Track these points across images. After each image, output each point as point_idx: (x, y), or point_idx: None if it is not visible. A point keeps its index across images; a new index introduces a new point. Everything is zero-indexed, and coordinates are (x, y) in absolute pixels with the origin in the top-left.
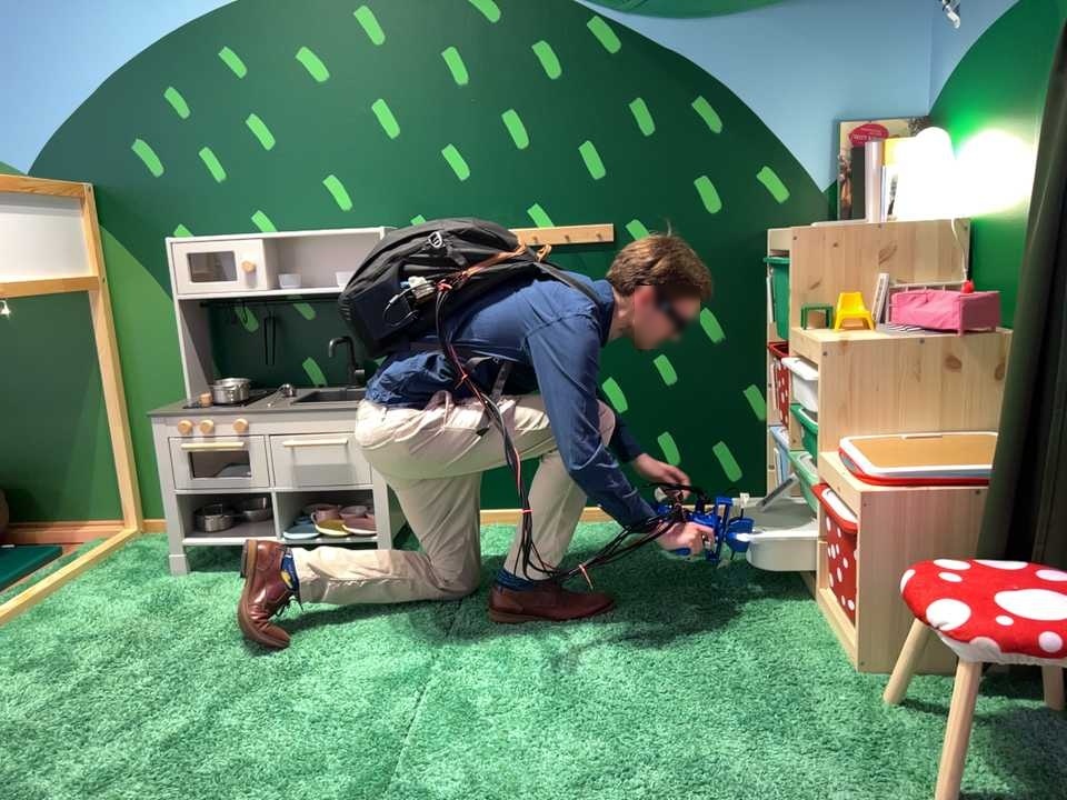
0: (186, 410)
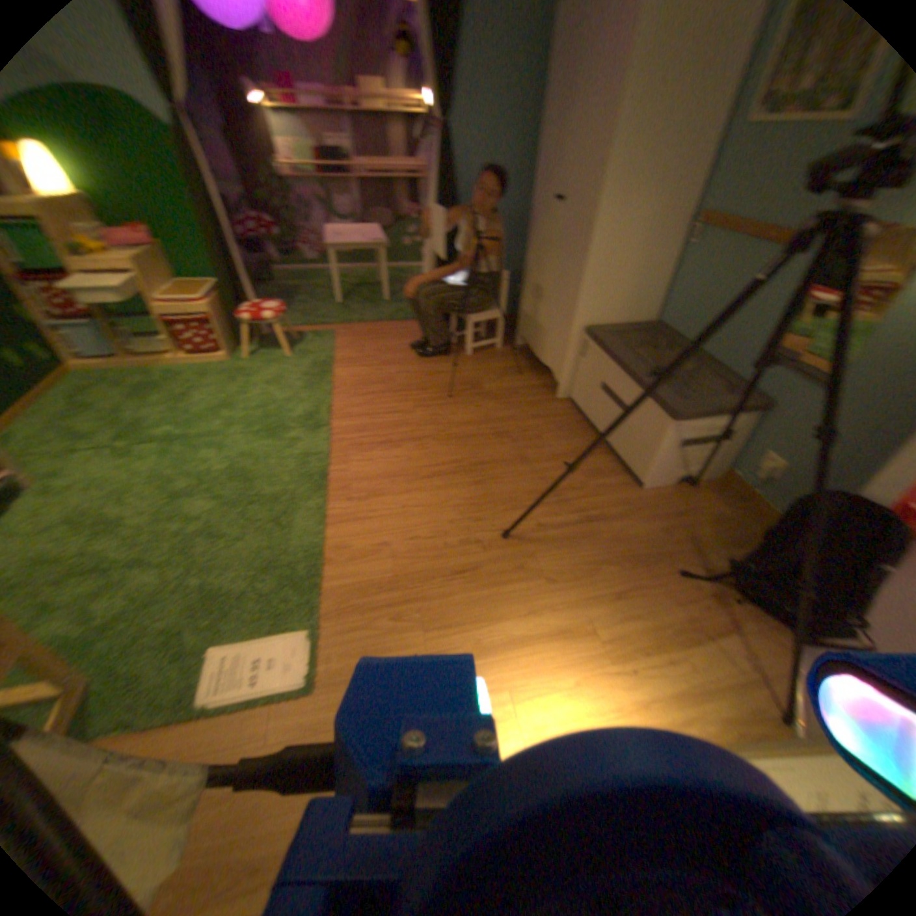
0: None
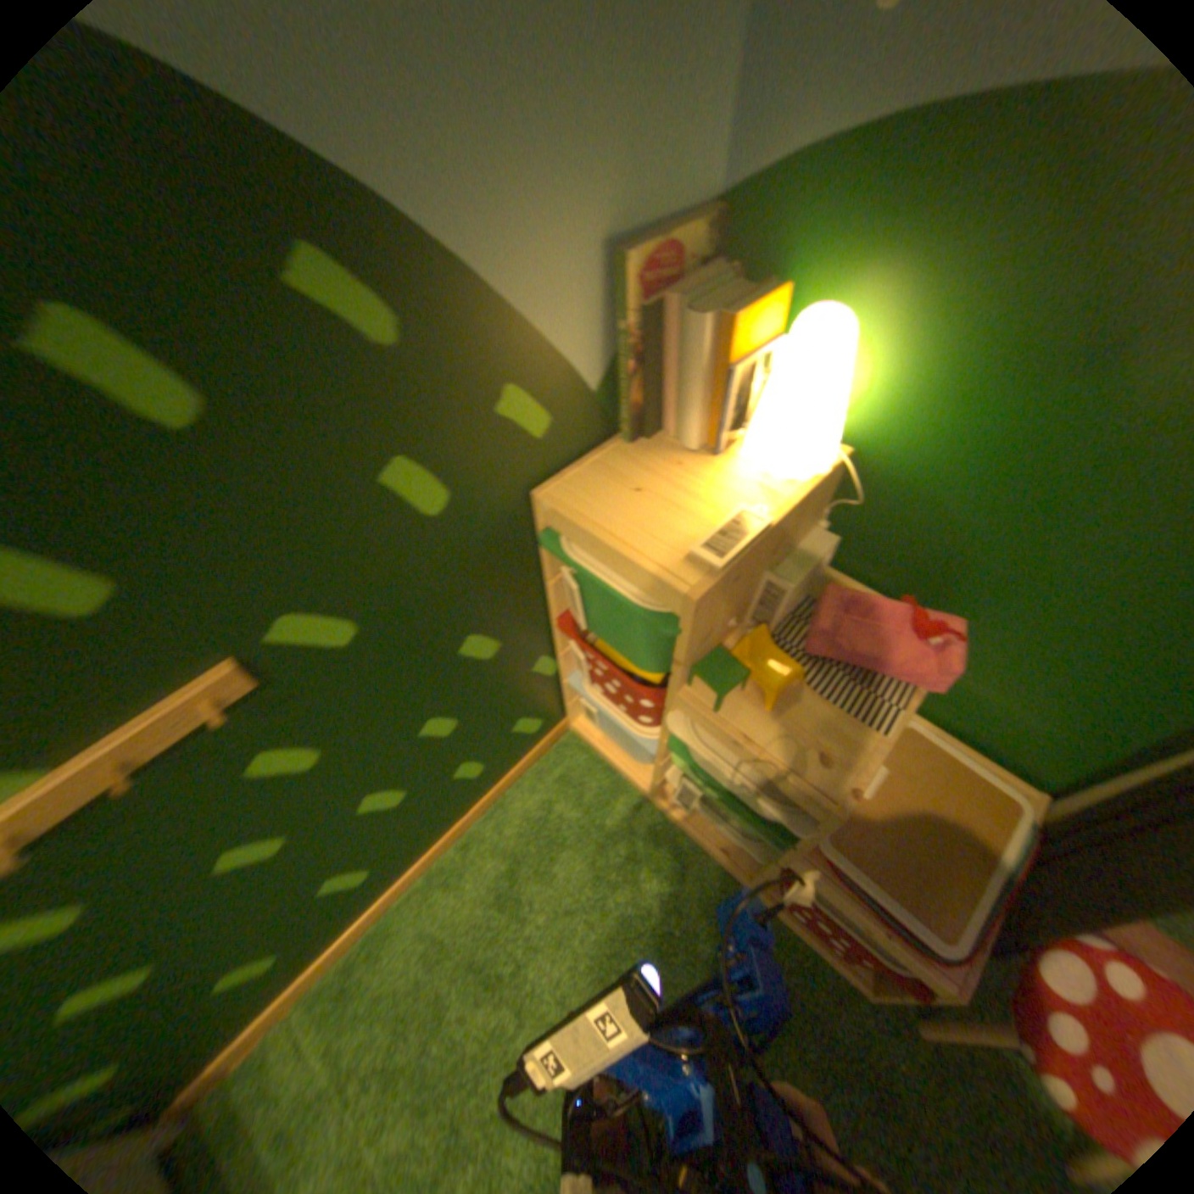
0: None
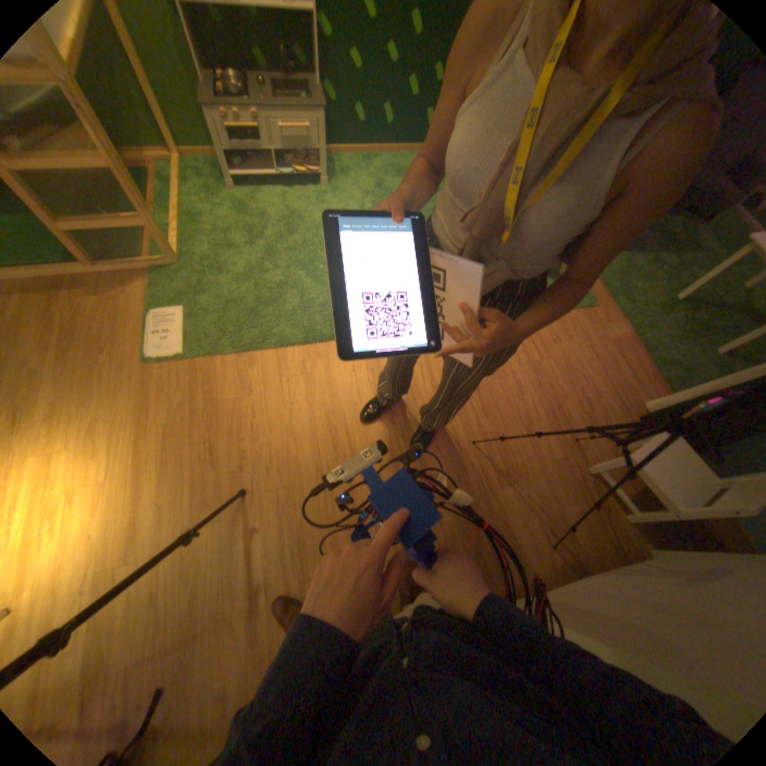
0: (218, 98)
